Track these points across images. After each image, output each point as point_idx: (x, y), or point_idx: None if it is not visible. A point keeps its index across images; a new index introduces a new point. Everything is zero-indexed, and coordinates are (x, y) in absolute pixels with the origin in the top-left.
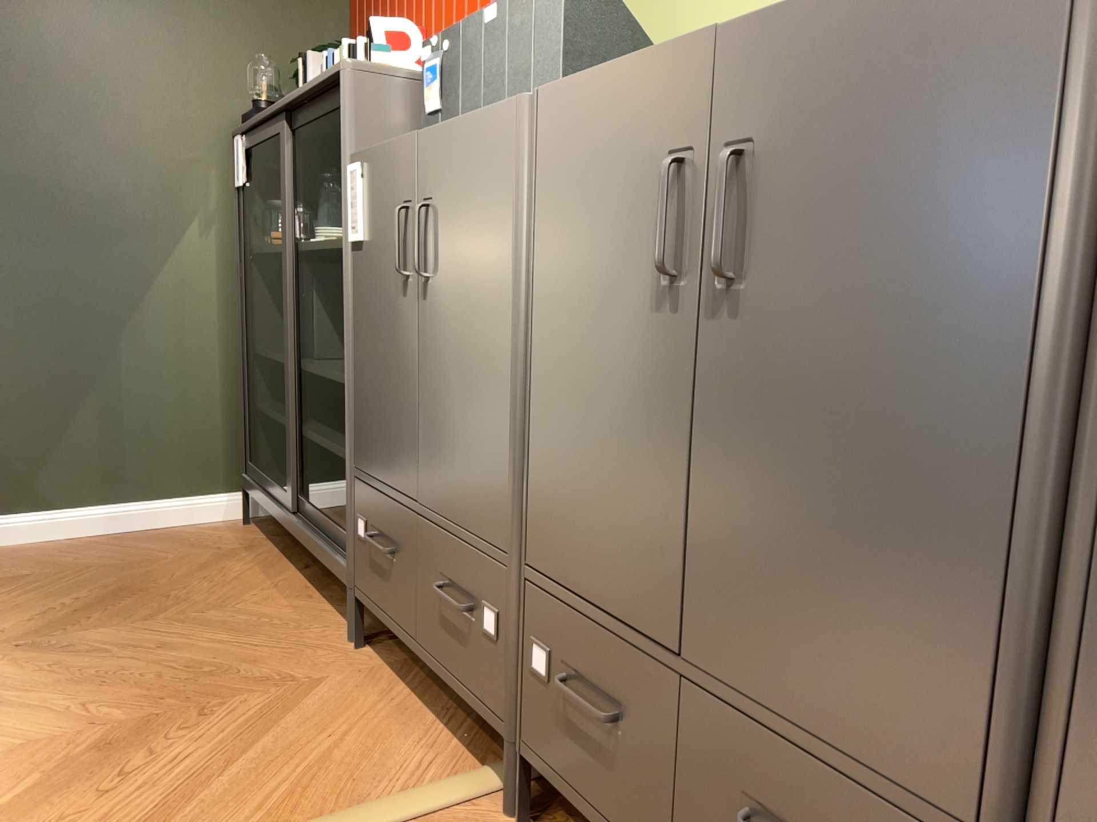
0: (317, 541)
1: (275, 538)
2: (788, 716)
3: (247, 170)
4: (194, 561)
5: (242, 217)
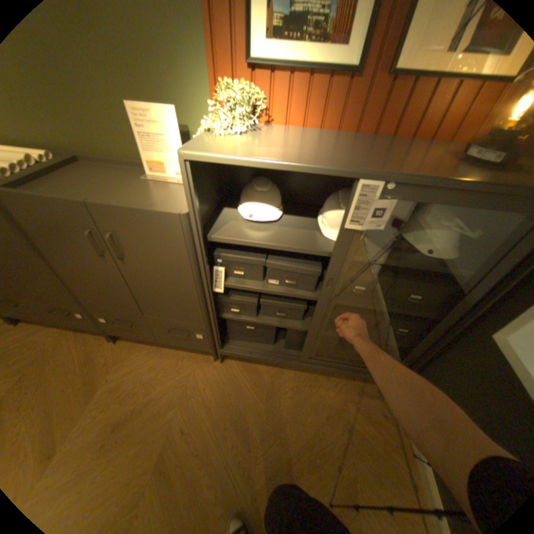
0: None
1: None
2: (43, 298)
3: None
4: None
5: None
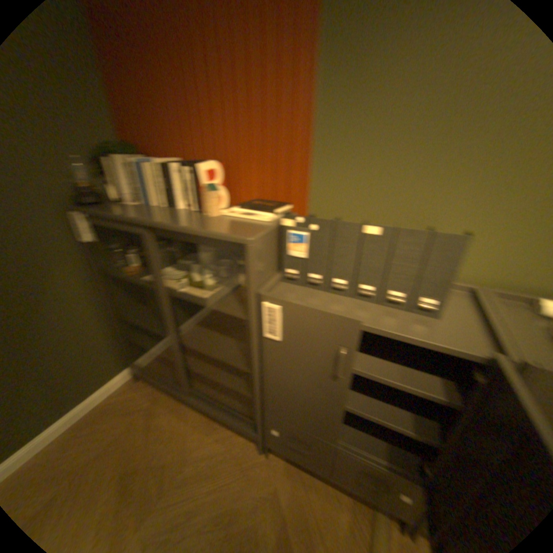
0: (223, 418)
1: (158, 388)
2: None
3: (88, 234)
4: (137, 429)
5: (87, 256)
